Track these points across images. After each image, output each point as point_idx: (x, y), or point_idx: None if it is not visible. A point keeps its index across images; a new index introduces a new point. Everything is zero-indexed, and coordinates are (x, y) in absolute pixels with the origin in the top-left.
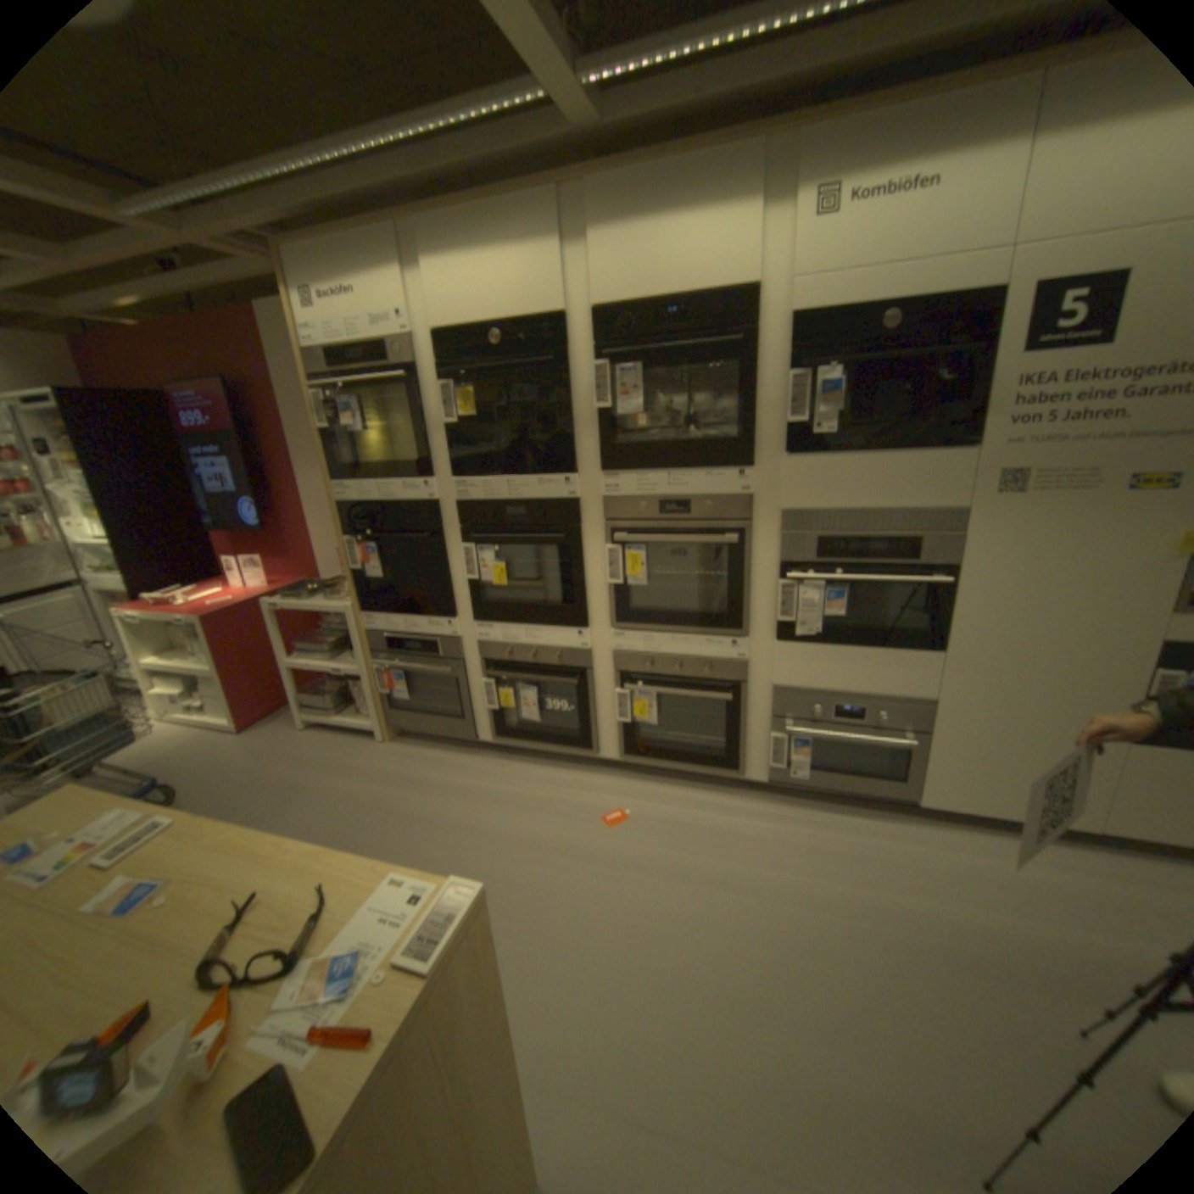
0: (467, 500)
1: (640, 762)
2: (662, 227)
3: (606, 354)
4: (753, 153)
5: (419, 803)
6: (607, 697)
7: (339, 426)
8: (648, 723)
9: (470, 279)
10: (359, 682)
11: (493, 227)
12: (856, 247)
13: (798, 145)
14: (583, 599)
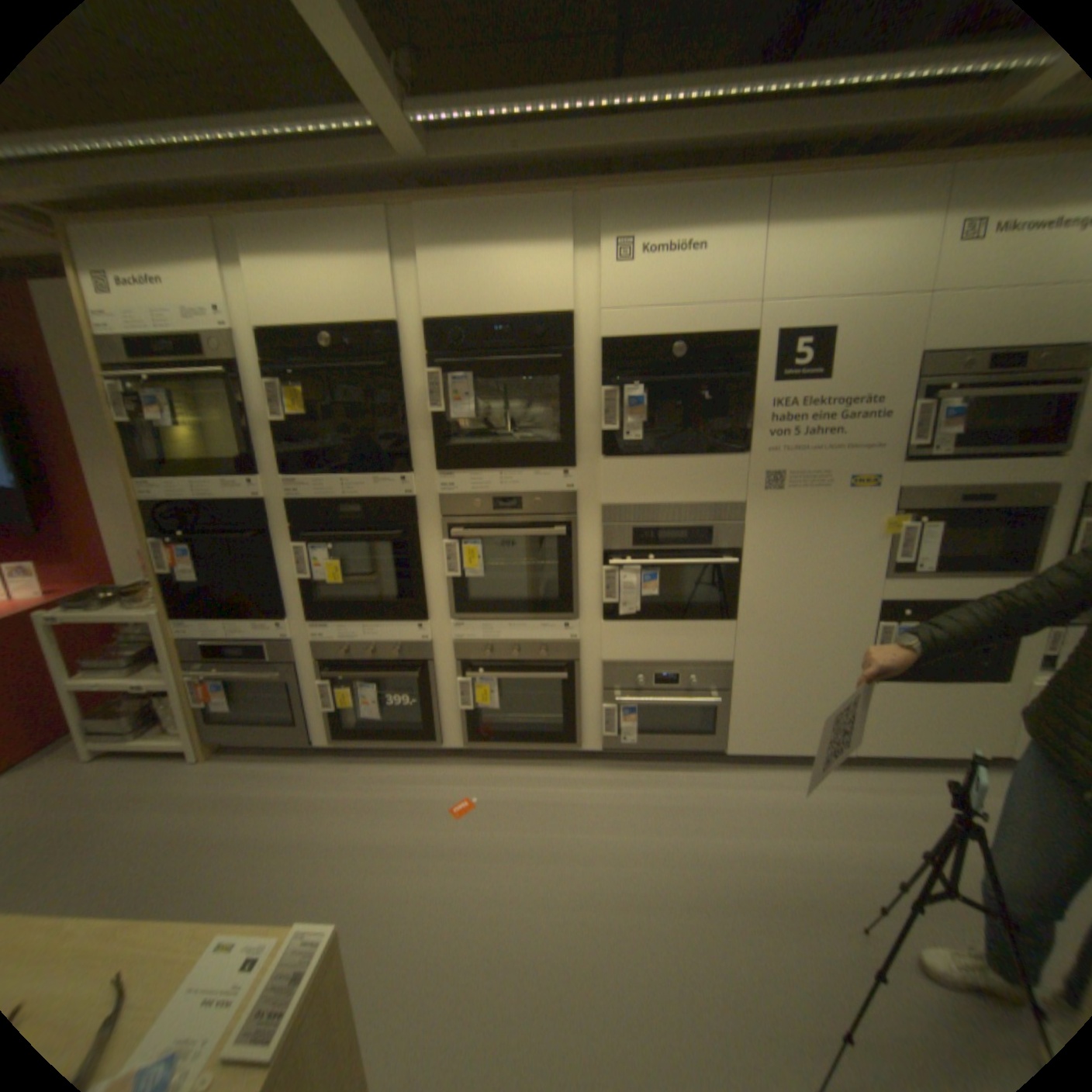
0: (297, 498)
1: (483, 747)
2: (487, 256)
3: (438, 363)
4: (562, 205)
5: (243, 826)
6: (448, 687)
7: (144, 420)
8: (489, 708)
9: (297, 282)
10: (166, 698)
11: (322, 237)
12: (648, 291)
13: (598, 204)
14: (422, 592)
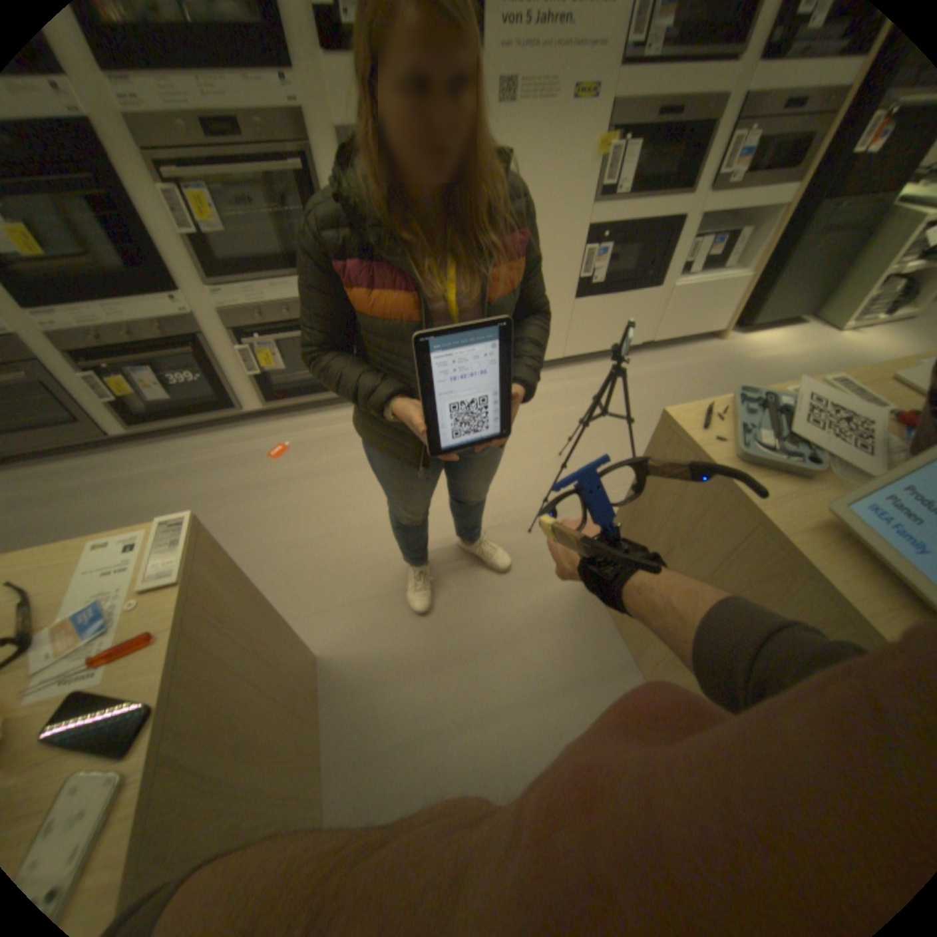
0: None
1: (282, 404)
2: None
3: None
4: None
5: (73, 509)
6: (229, 357)
7: None
8: (276, 369)
9: None
10: None
11: None
12: None
13: None
14: (157, 257)
